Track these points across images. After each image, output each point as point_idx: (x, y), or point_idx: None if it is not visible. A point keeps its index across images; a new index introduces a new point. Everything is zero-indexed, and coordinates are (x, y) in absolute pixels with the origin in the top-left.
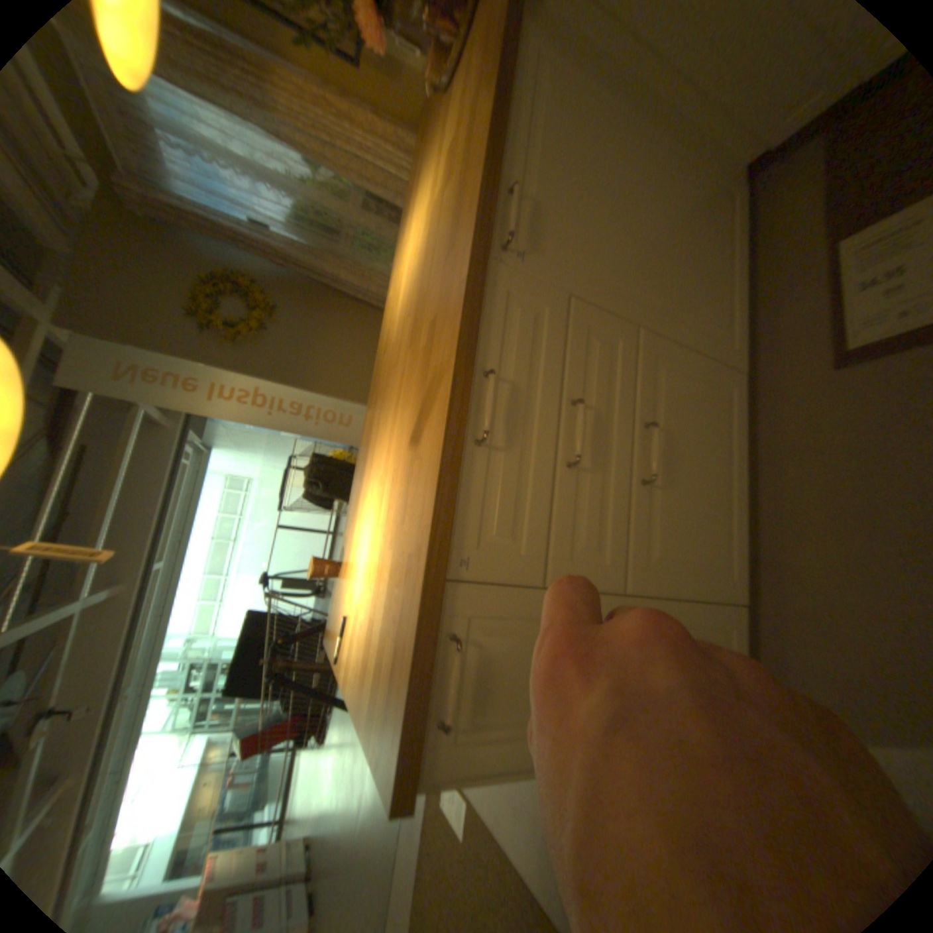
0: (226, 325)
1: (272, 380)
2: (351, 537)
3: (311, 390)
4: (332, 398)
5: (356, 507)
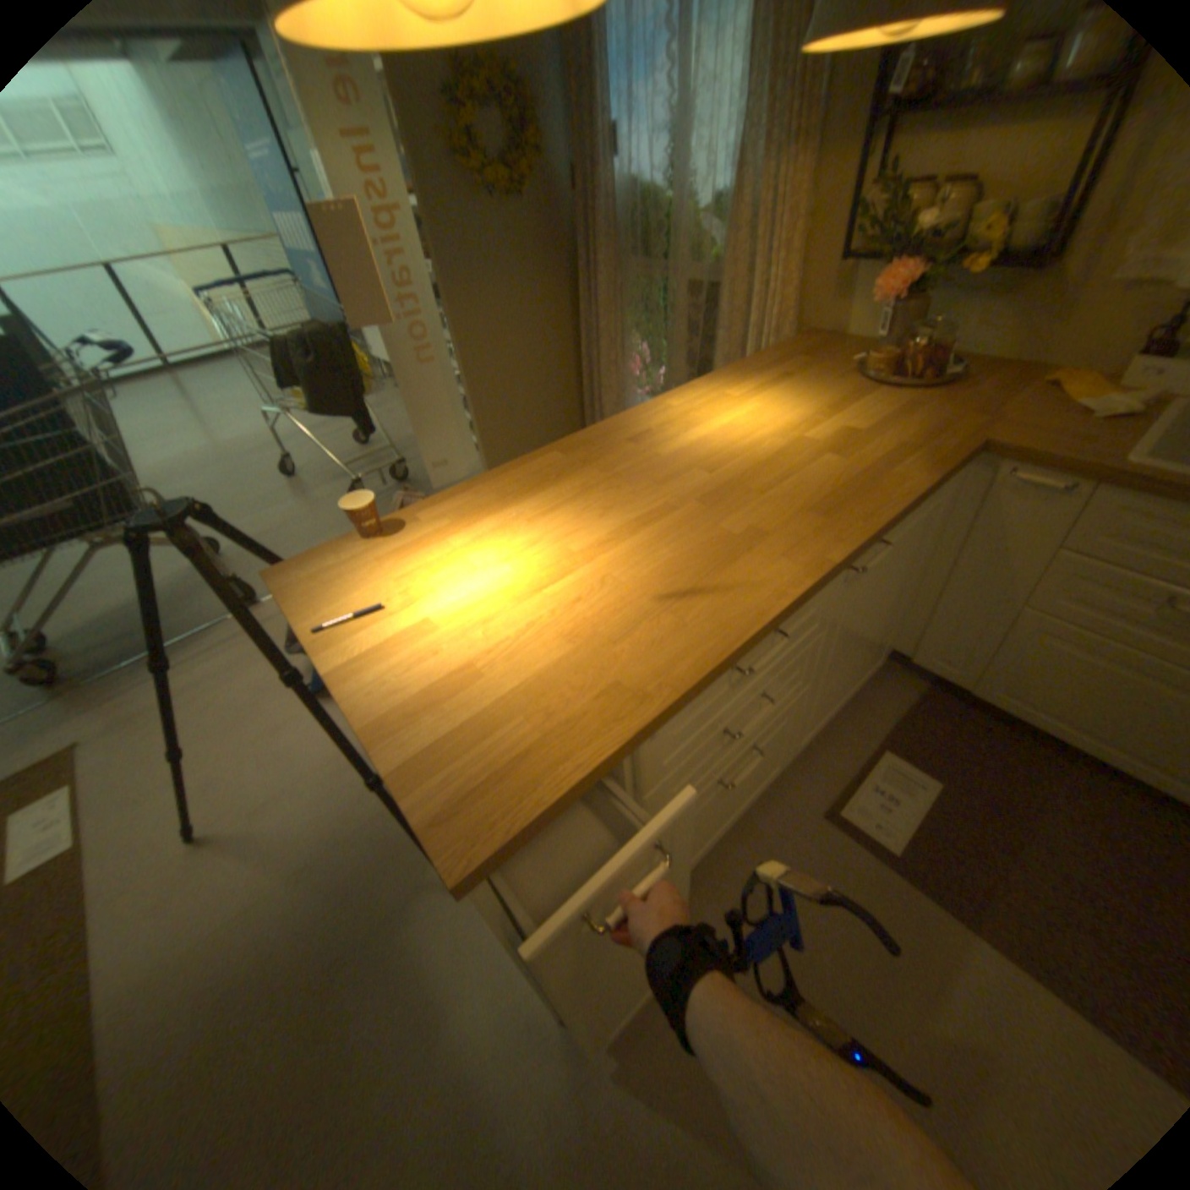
0: (464, 127)
1: (427, 231)
2: (434, 532)
3: (443, 294)
4: (447, 327)
5: (465, 512)
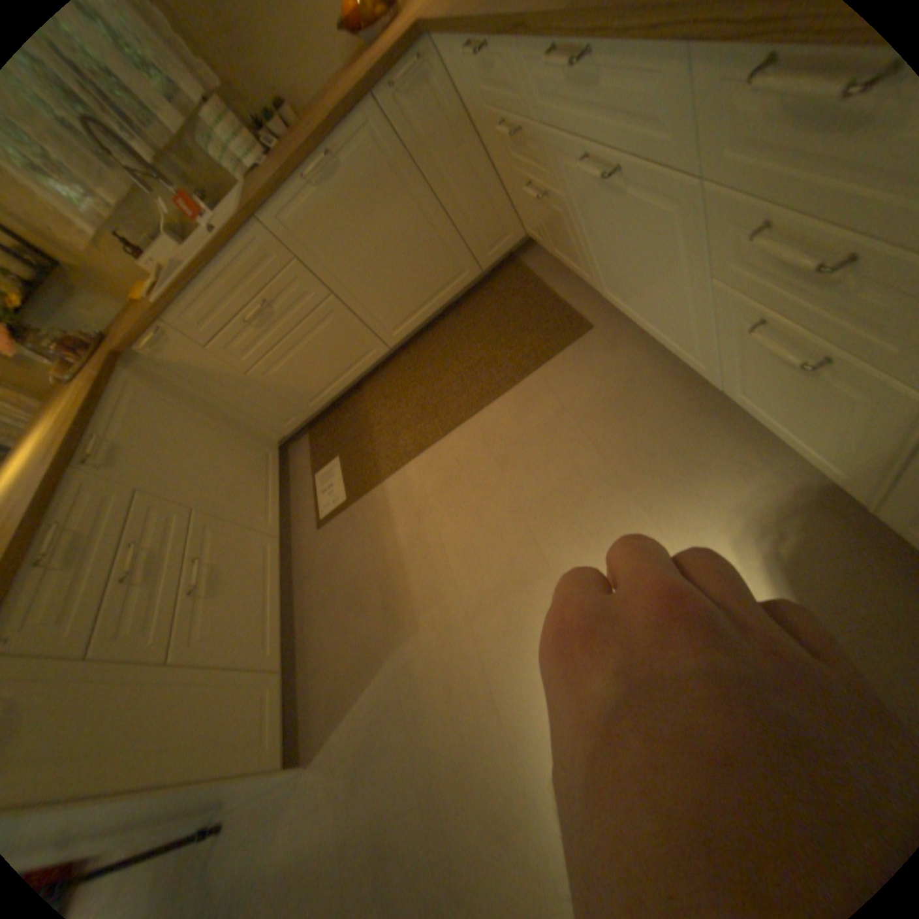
0: None
1: None
2: None
3: None
4: None
5: None
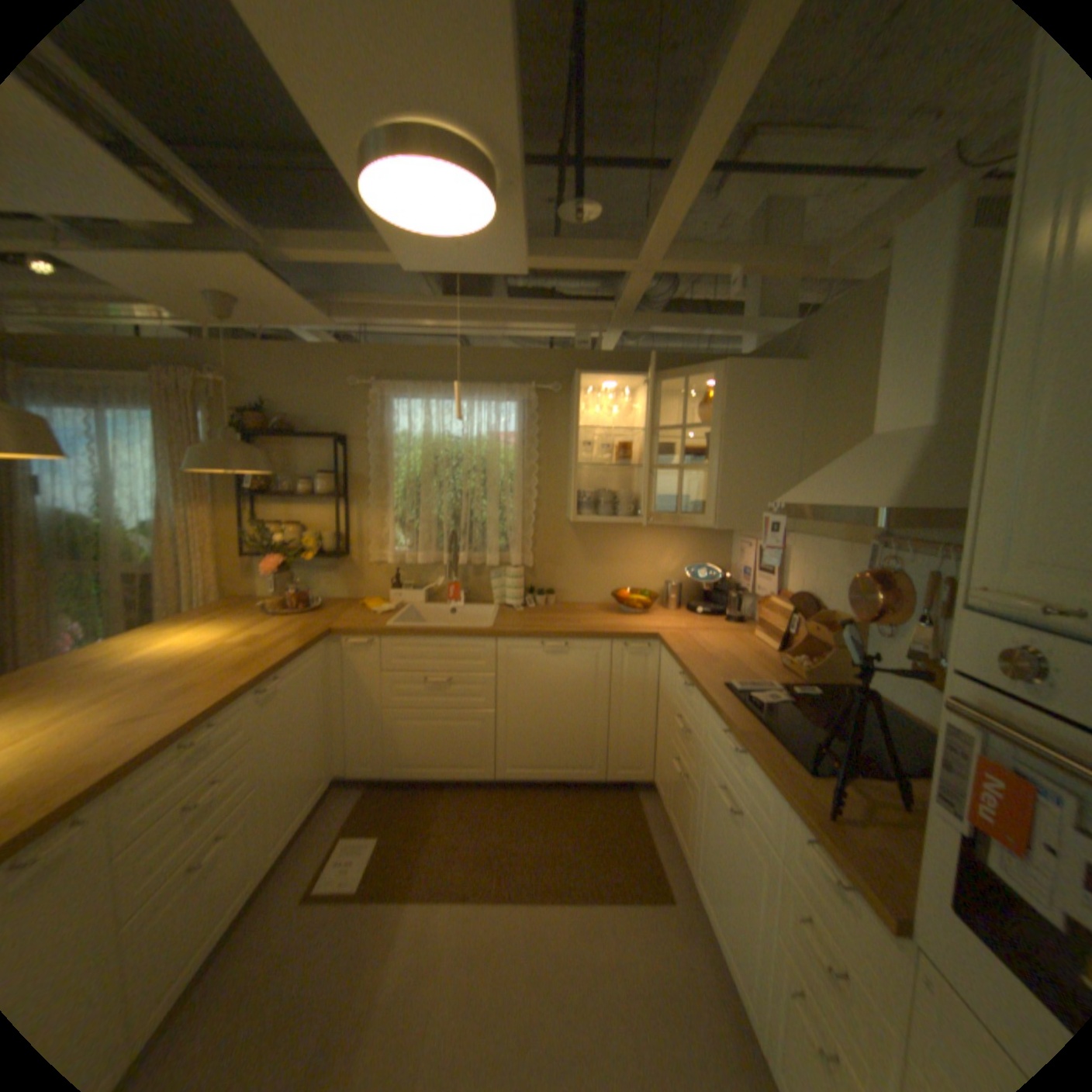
0: None
1: None
2: None
3: None
4: None
5: None
